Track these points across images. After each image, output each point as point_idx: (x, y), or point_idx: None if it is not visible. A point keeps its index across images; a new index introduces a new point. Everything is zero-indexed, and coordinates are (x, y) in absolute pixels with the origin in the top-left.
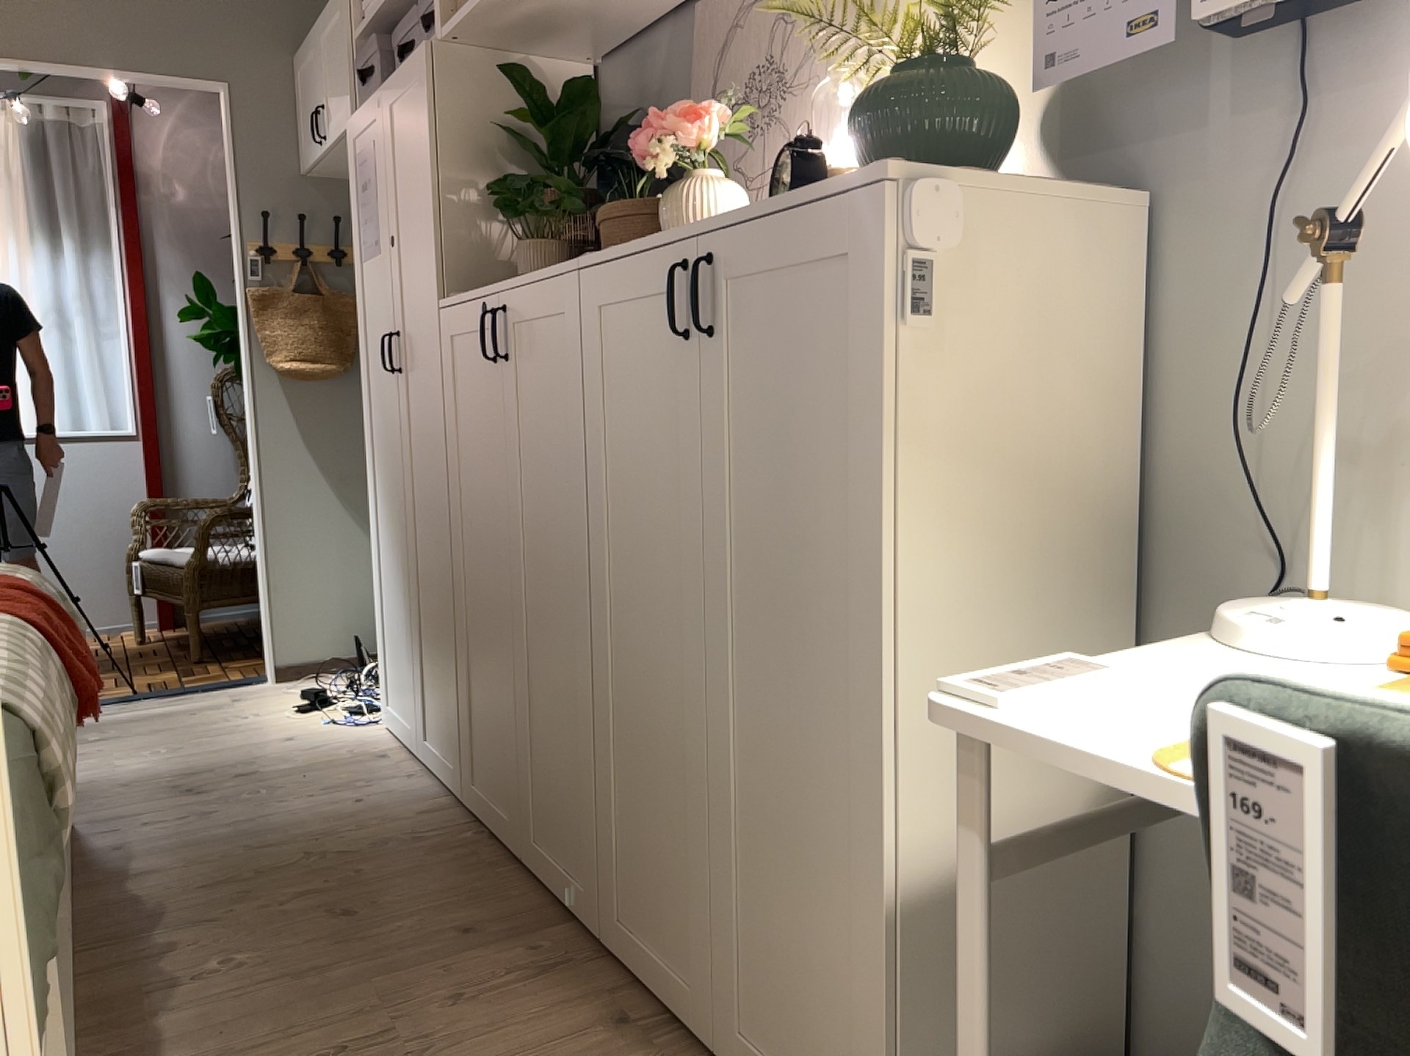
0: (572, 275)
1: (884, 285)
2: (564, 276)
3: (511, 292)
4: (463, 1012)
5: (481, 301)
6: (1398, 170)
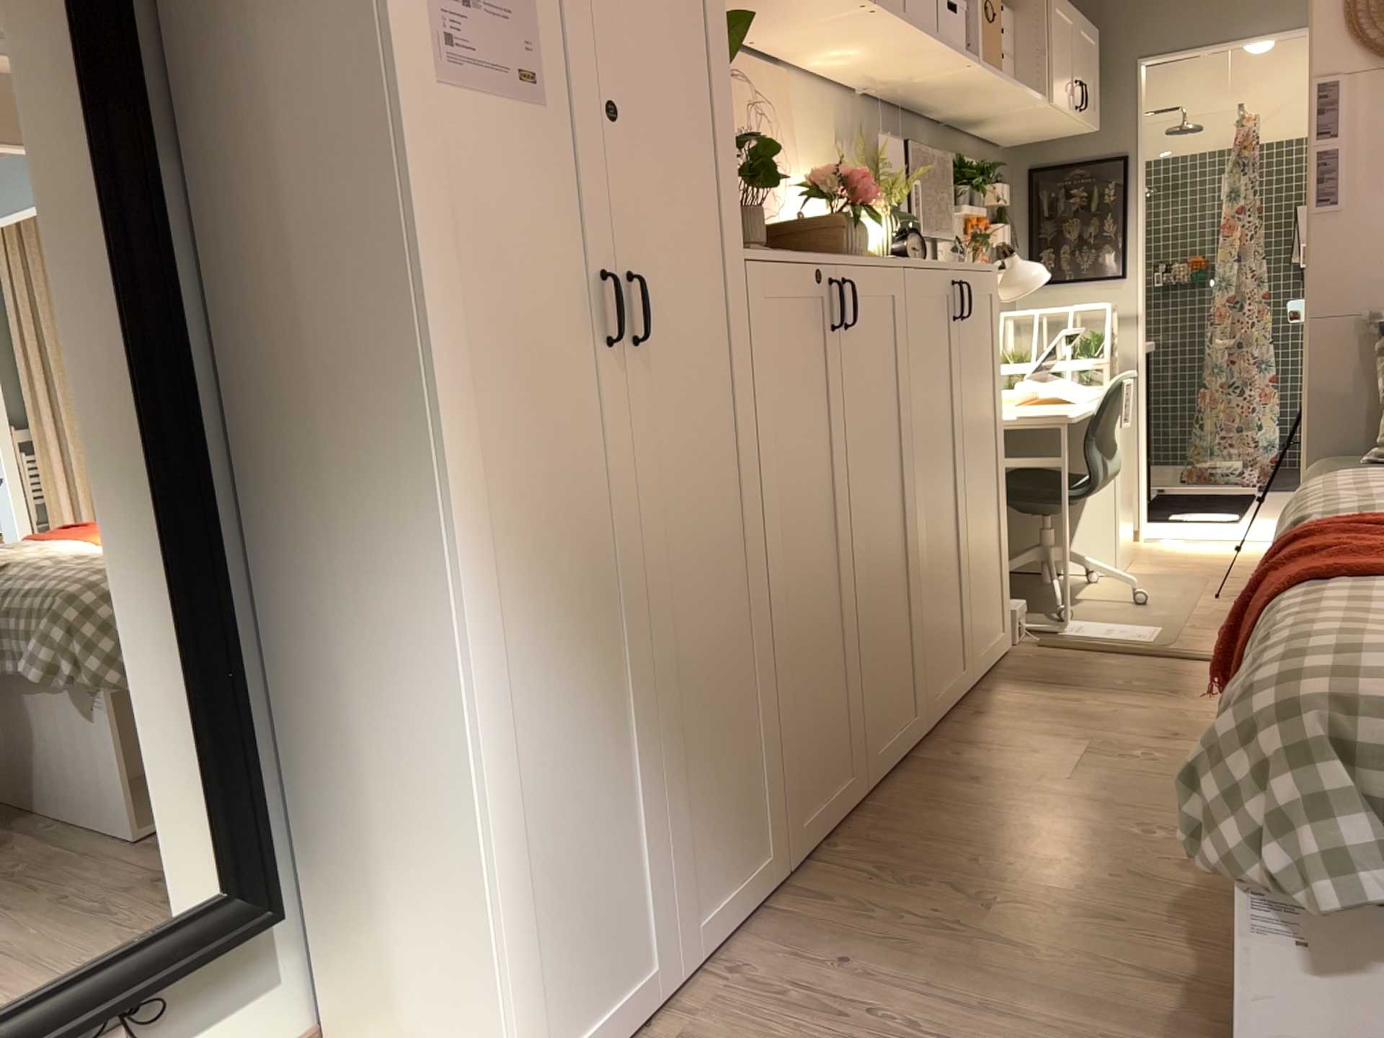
0: (901, 268)
1: (998, 305)
2: (897, 268)
3: (853, 267)
4: (1034, 749)
5: (817, 265)
6: None
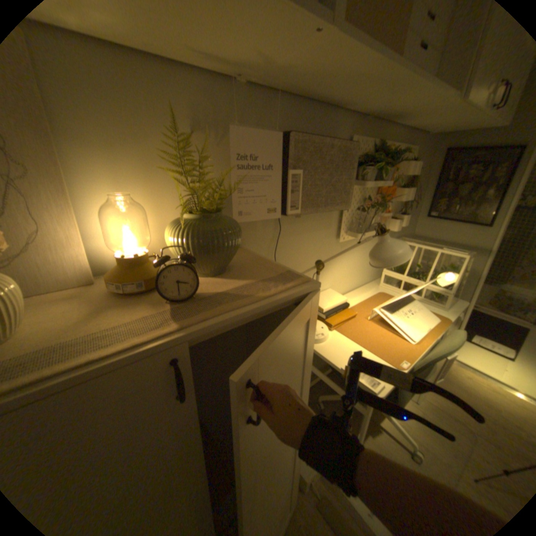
0: None
1: (314, 319)
2: None
3: None
4: None
5: None
6: (289, 241)
